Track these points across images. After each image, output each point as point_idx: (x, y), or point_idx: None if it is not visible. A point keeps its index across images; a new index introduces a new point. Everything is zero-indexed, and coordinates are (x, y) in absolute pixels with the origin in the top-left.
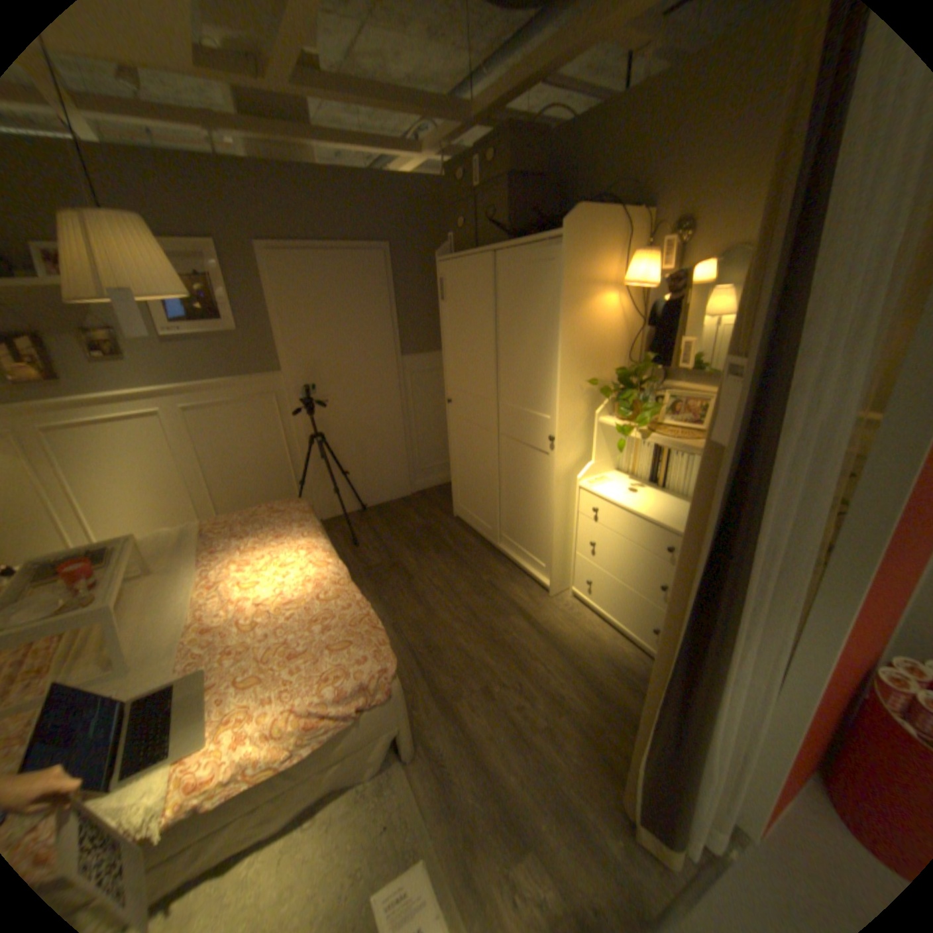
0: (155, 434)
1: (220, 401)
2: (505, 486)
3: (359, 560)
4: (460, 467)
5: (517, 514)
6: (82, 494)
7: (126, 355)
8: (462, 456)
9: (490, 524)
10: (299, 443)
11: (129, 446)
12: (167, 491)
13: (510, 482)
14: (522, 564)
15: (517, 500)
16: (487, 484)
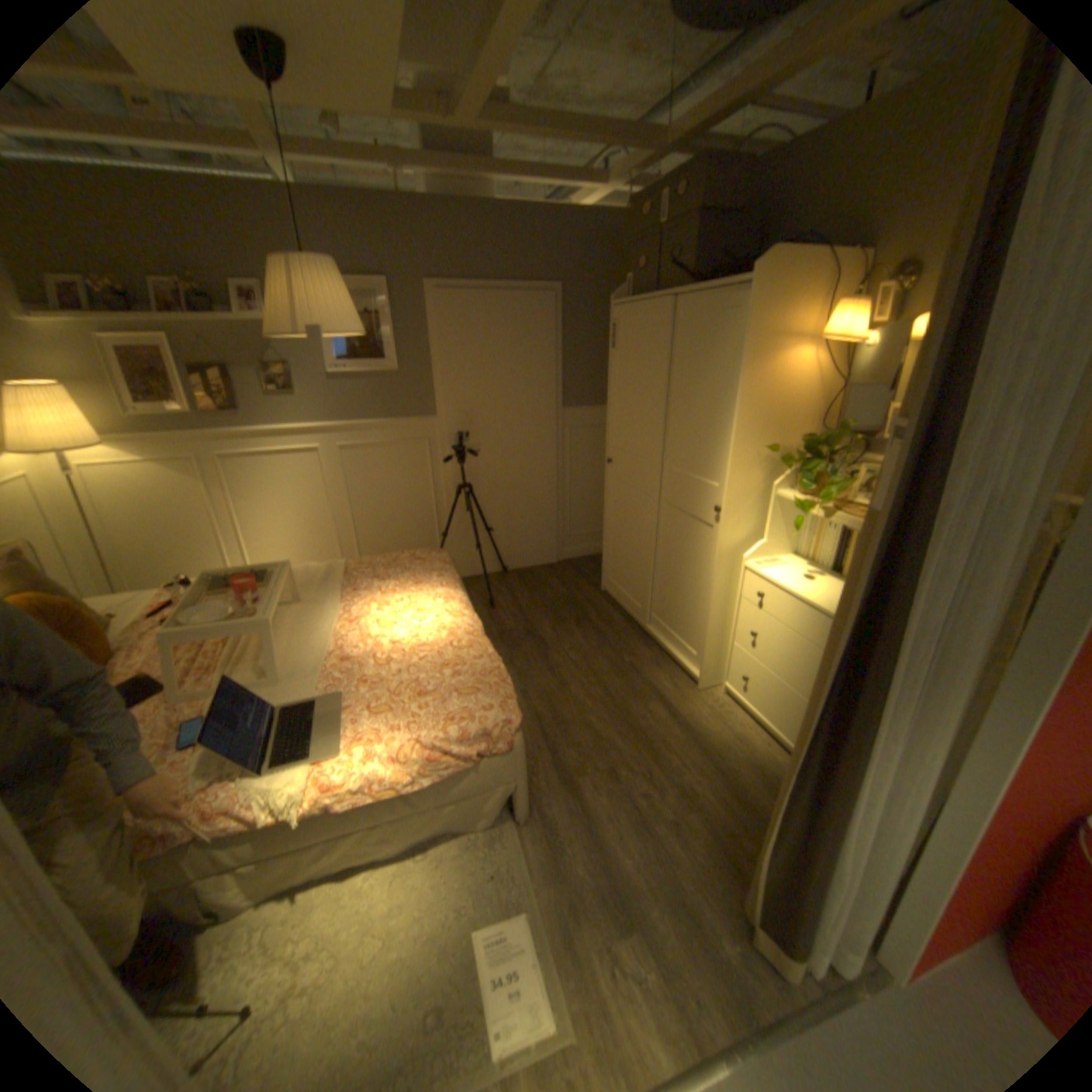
0: (313, 470)
1: (375, 442)
2: (662, 560)
3: (494, 622)
4: (613, 535)
5: (671, 593)
6: (245, 522)
7: (296, 390)
8: (616, 523)
9: (640, 602)
10: (446, 493)
11: (289, 480)
12: (317, 528)
13: (667, 556)
14: (670, 650)
15: (673, 577)
16: (641, 557)
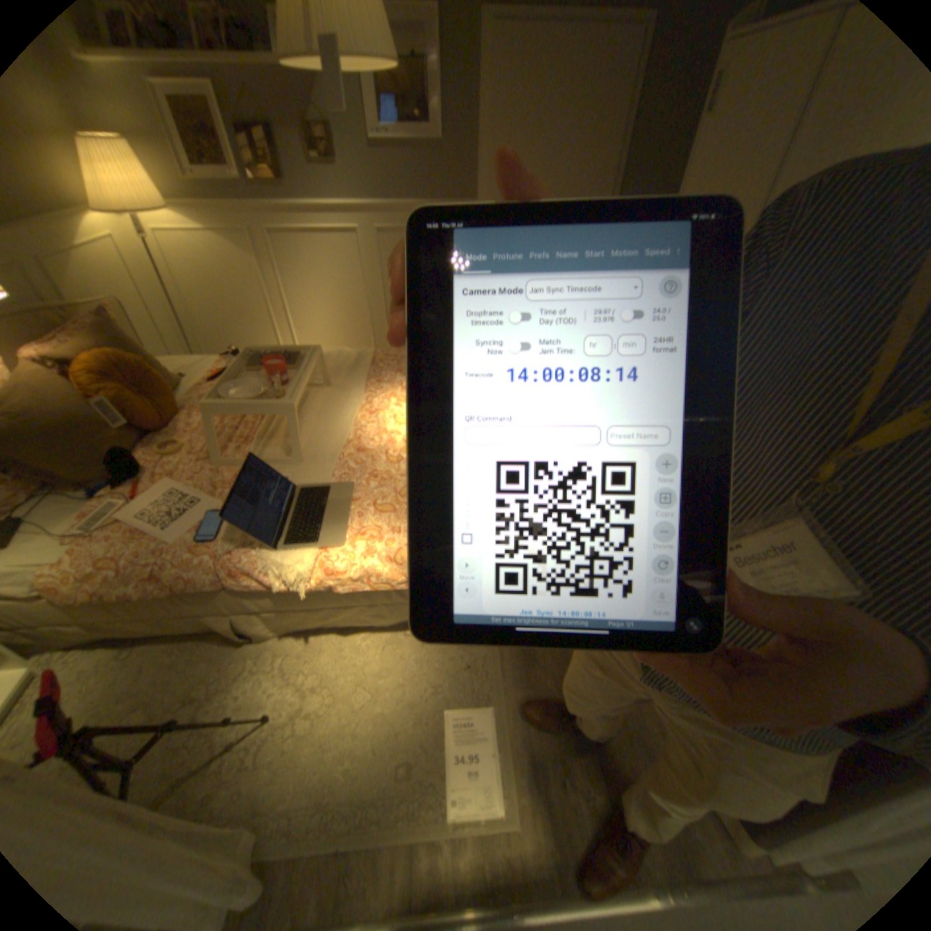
0: (351, 253)
1: None
2: None
3: None
4: None
5: None
6: (292, 301)
7: (337, 159)
8: None
9: None
10: None
11: (329, 262)
12: (354, 314)
13: None
14: None
15: None
16: None
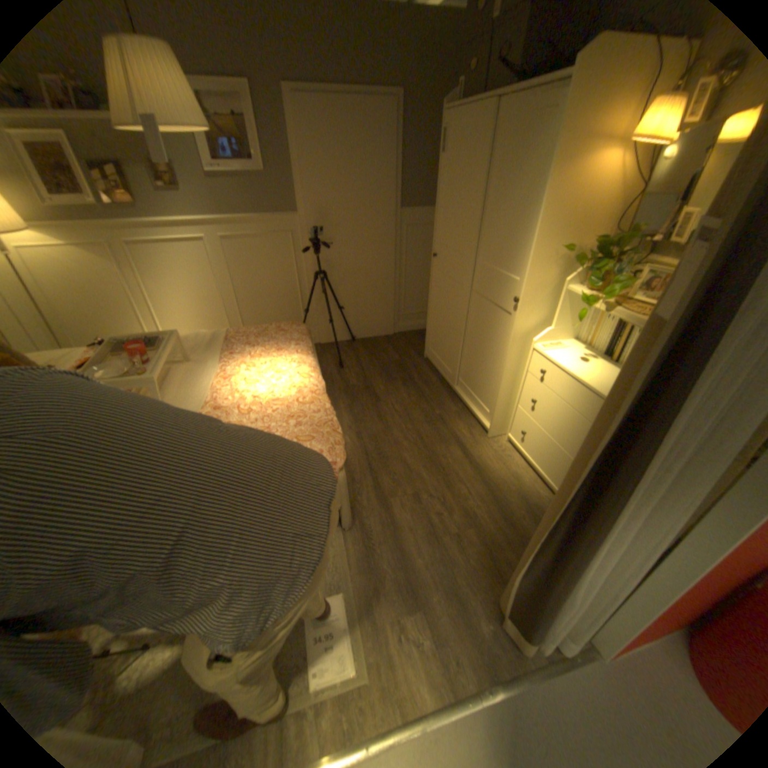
0: (201, 256)
1: (248, 234)
2: (469, 338)
3: (341, 379)
4: (435, 316)
5: (474, 364)
6: (152, 296)
7: (180, 187)
8: (437, 306)
9: (451, 369)
10: (307, 278)
11: (182, 263)
12: (208, 302)
13: (474, 335)
14: (470, 407)
15: (477, 352)
16: (454, 335)
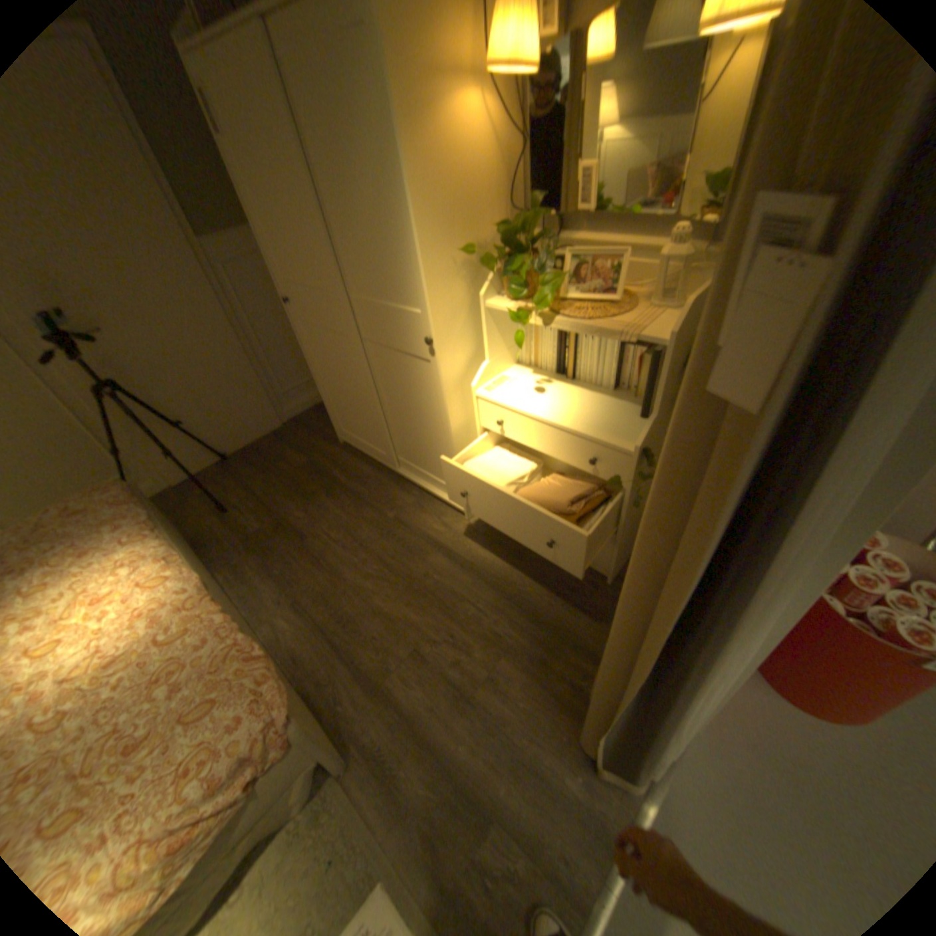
0: None
1: None
2: (389, 405)
3: (233, 531)
4: (329, 387)
5: (411, 436)
6: None
7: None
8: (327, 373)
9: (384, 450)
10: (86, 400)
11: None
12: None
13: (393, 399)
14: (429, 490)
15: (407, 421)
16: (367, 405)
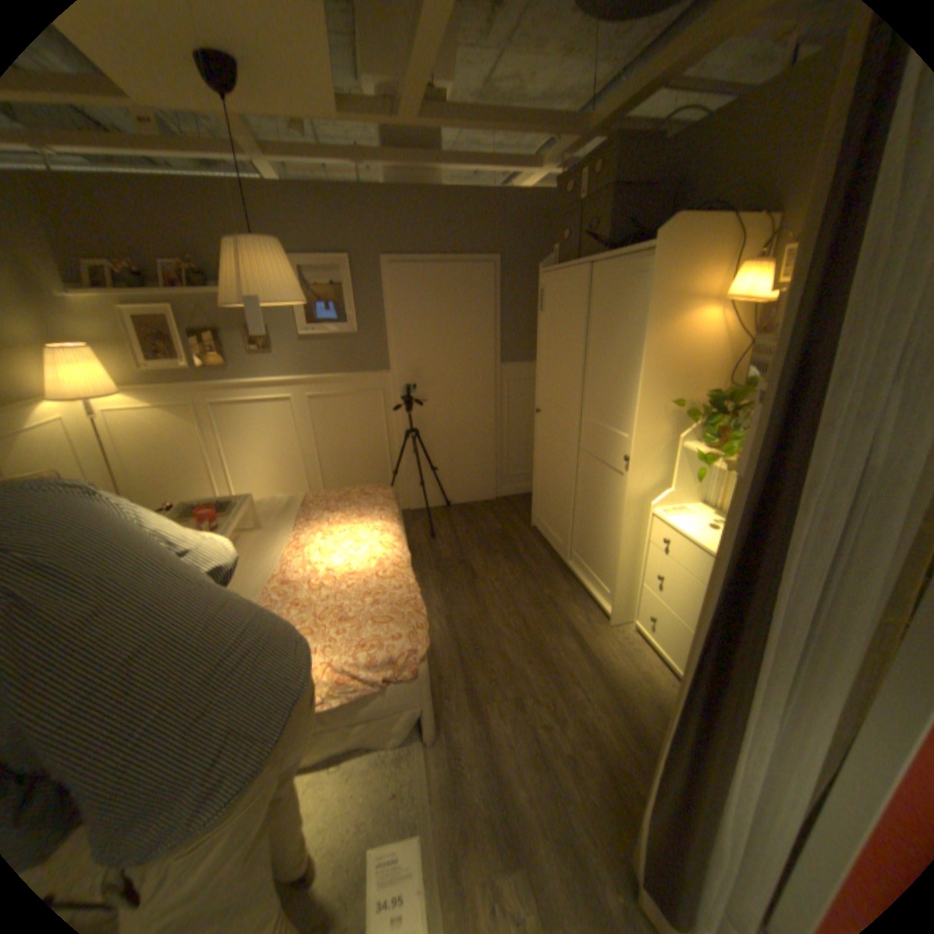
0: (286, 415)
1: (338, 393)
2: (580, 502)
3: (432, 551)
4: (541, 477)
5: (588, 533)
6: (230, 458)
7: (273, 349)
8: (543, 466)
9: (562, 539)
10: (398, 436)
11: (266, 423)
12: (289, 464)
13: (585, 499)
14: (587, 586)
15: (590, 519)
16: (563, 498)
